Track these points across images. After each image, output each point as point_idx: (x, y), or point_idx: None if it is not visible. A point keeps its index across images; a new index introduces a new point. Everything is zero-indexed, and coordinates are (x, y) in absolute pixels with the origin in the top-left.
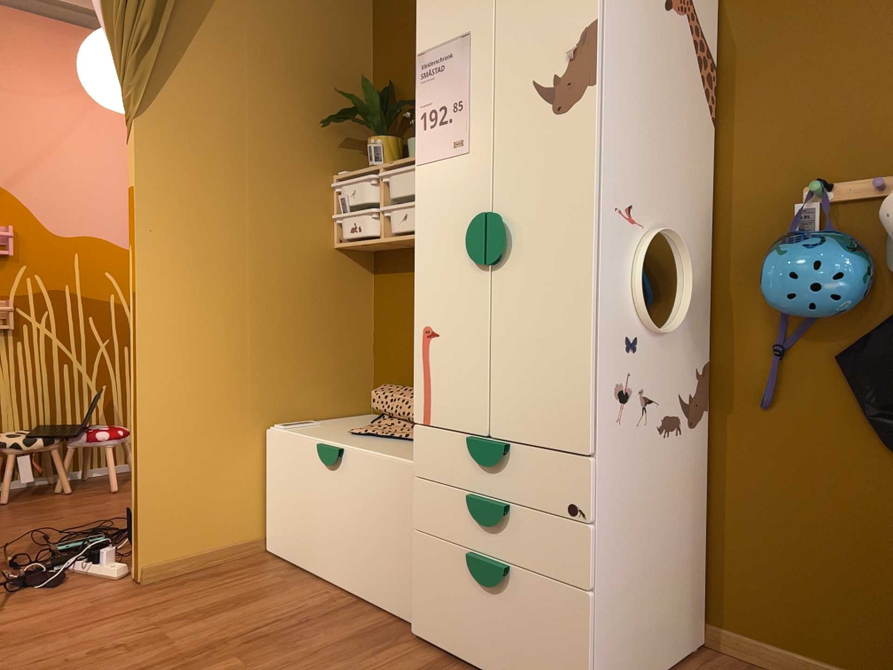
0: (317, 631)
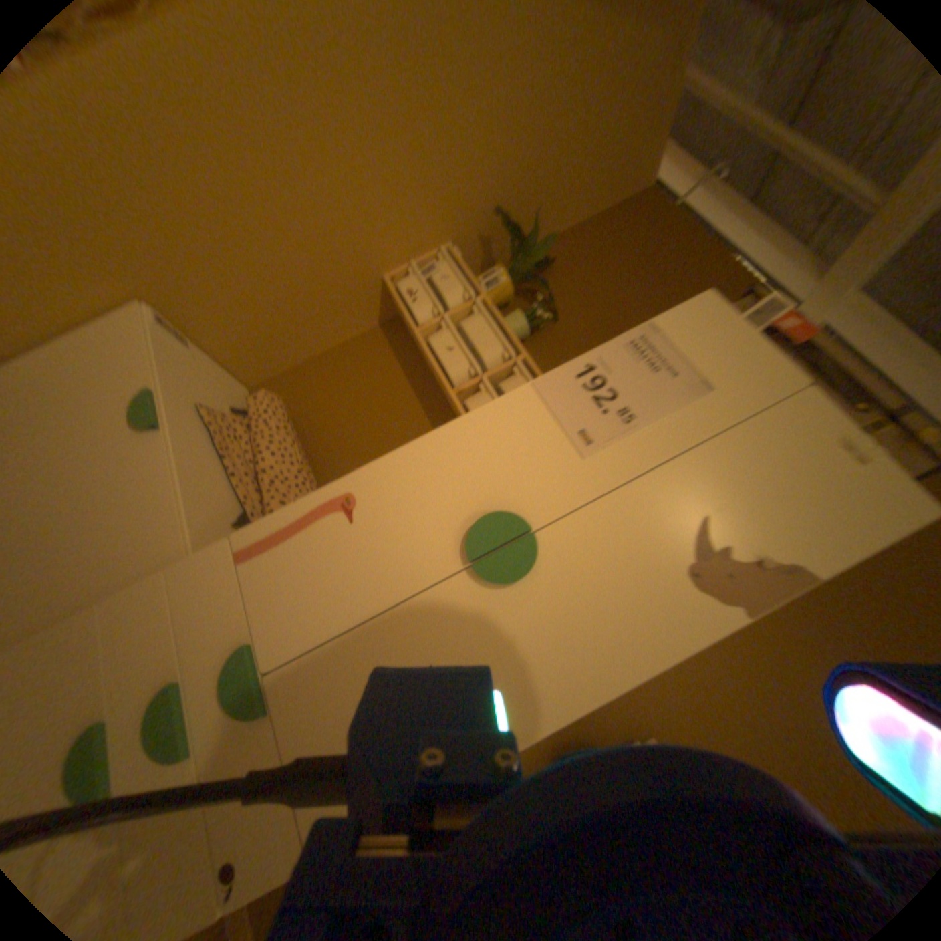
0: None
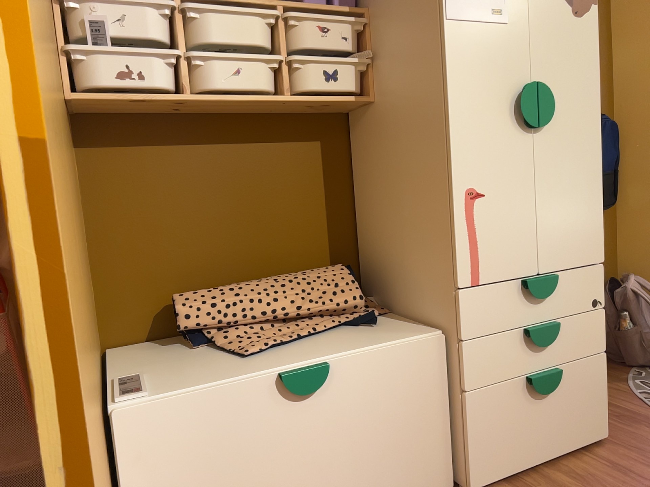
0: None
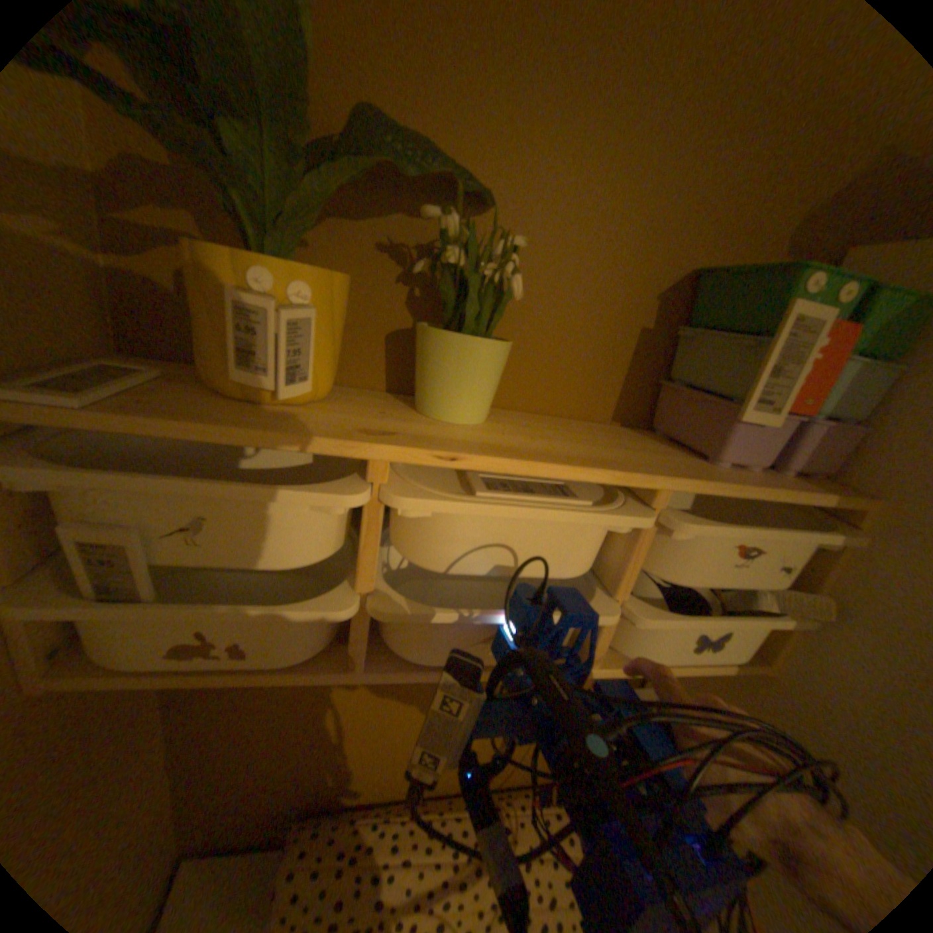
0: None
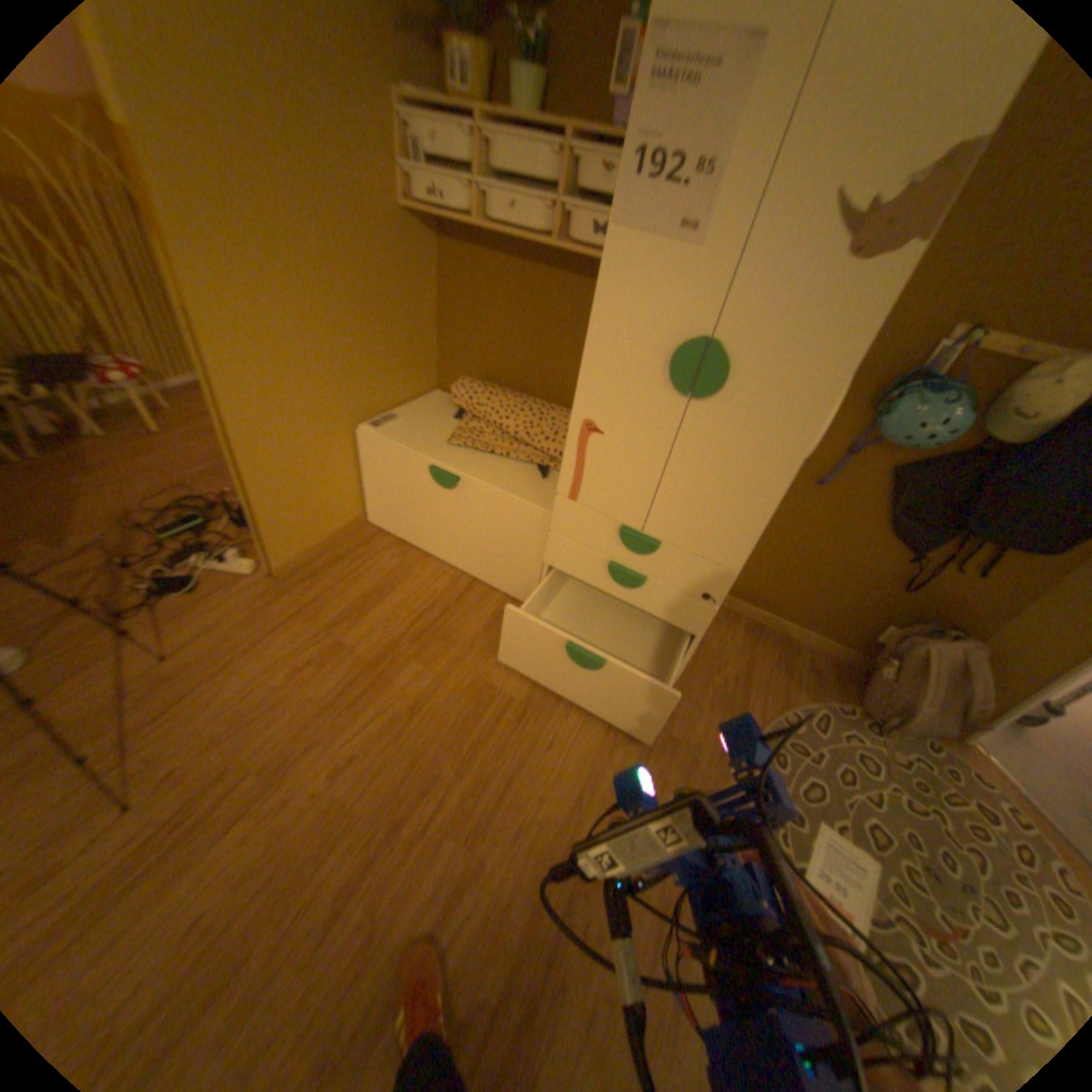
0: (462, 620)
